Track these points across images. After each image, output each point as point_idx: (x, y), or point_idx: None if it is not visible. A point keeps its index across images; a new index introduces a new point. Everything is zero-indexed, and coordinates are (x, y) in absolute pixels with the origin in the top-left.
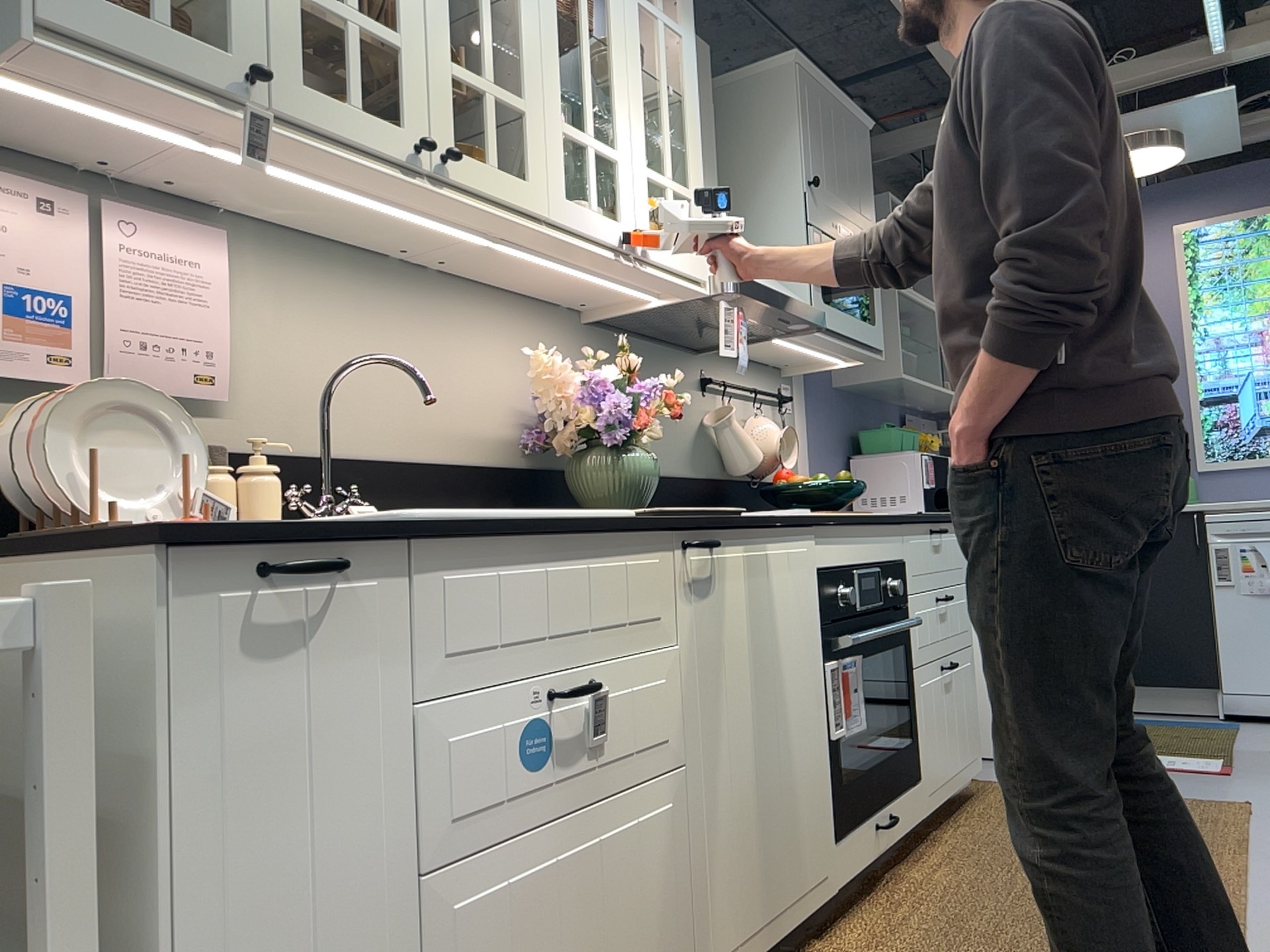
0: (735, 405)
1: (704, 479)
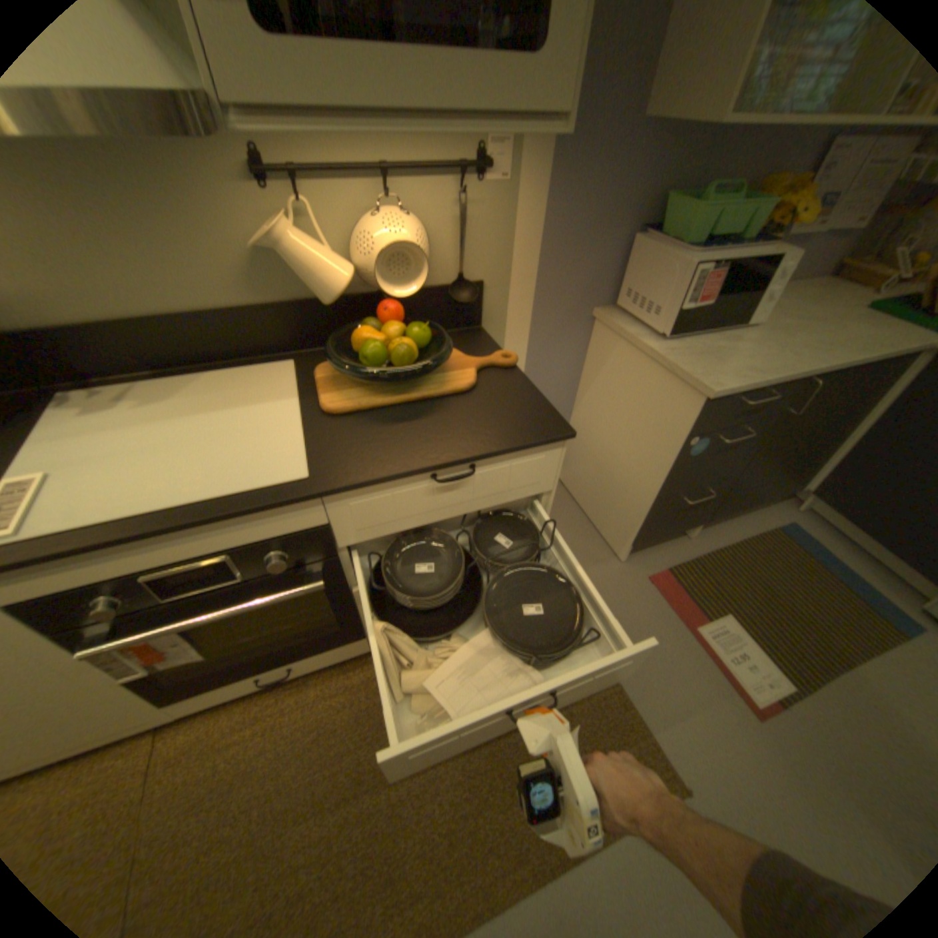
0: (343, 191)
1: (270, 304)
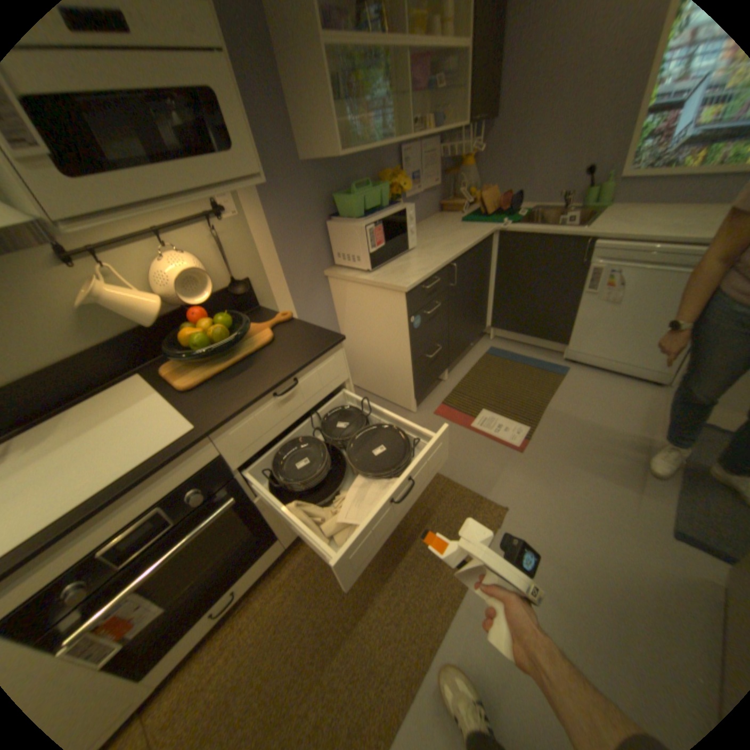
0: (132, 253)
1: (104, 343)
